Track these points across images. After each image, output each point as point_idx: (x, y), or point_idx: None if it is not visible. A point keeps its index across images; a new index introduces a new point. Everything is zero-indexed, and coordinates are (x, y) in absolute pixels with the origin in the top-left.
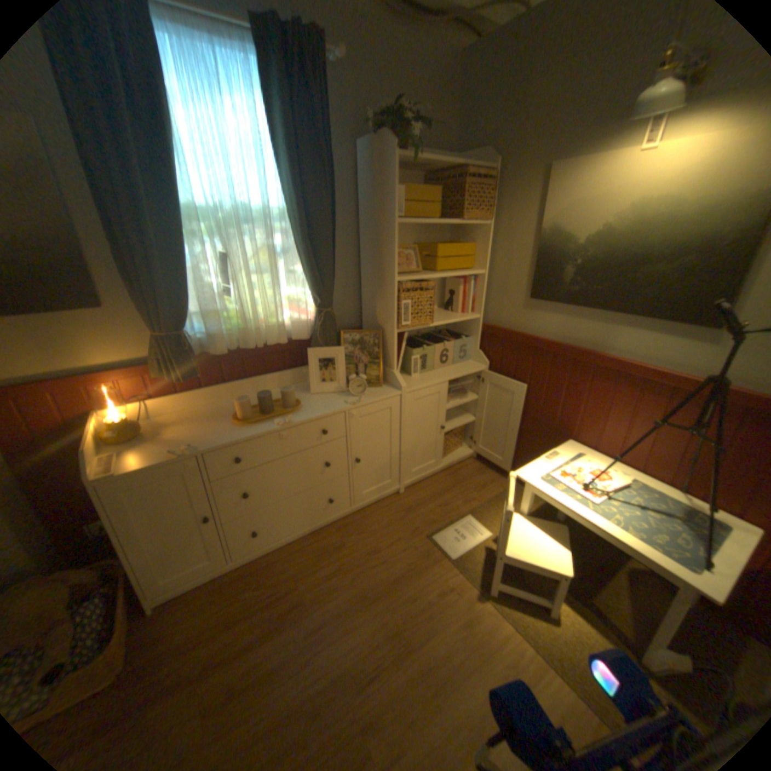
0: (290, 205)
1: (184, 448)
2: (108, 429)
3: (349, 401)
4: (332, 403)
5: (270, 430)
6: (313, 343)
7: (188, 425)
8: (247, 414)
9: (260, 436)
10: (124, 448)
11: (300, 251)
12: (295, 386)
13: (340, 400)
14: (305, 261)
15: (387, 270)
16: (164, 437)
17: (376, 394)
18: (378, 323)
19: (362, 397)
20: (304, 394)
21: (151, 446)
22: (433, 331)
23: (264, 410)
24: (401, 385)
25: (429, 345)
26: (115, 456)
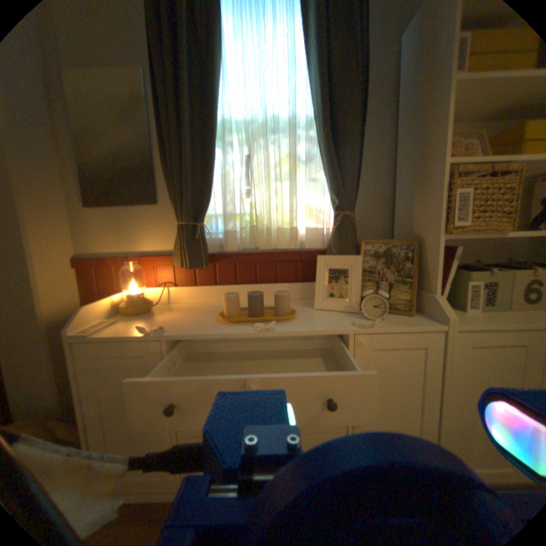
0: (316, 101)
1: (158, 328)
2: (127, 300)
3: (358, 322)
4: (336, 321)
5: (247, 332)
6: (328, 254)
7: (187, 313)
8: (235, 312)
9: (234, 337)
10: (130, 319)
11: (323, 149)
12: (304, 301)
13: (348, 321)
14: (326, 156)
15: (435, 154)
16: (161, 318)
17: (405, 323)
18: (416, 233)
19: (380, 322)
20: (308, 308)
21: (145, 322)
22: (506, 263)
23: (254, 311)
24: (450, 317)
25: (504, 272)
26: (114, 322)
